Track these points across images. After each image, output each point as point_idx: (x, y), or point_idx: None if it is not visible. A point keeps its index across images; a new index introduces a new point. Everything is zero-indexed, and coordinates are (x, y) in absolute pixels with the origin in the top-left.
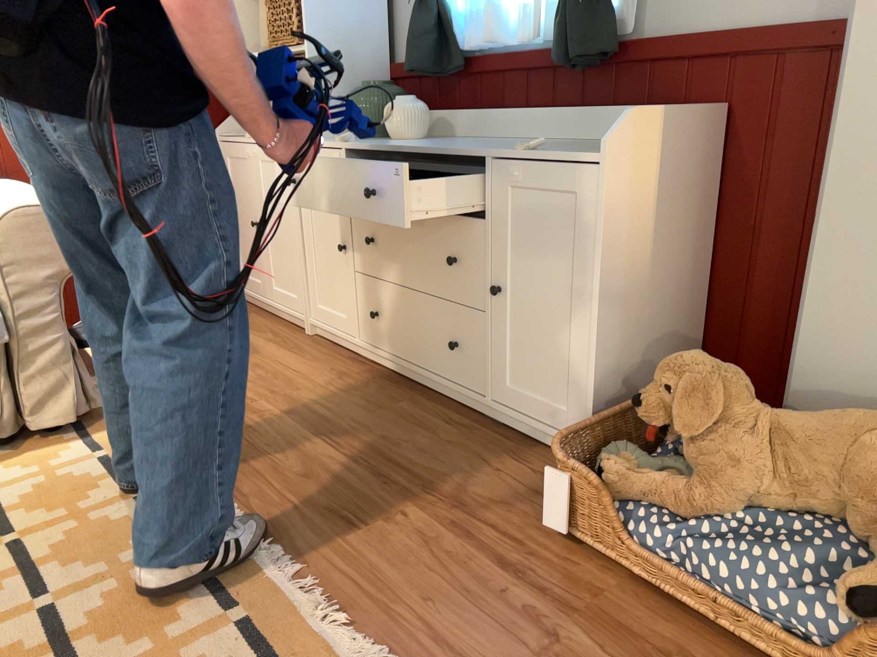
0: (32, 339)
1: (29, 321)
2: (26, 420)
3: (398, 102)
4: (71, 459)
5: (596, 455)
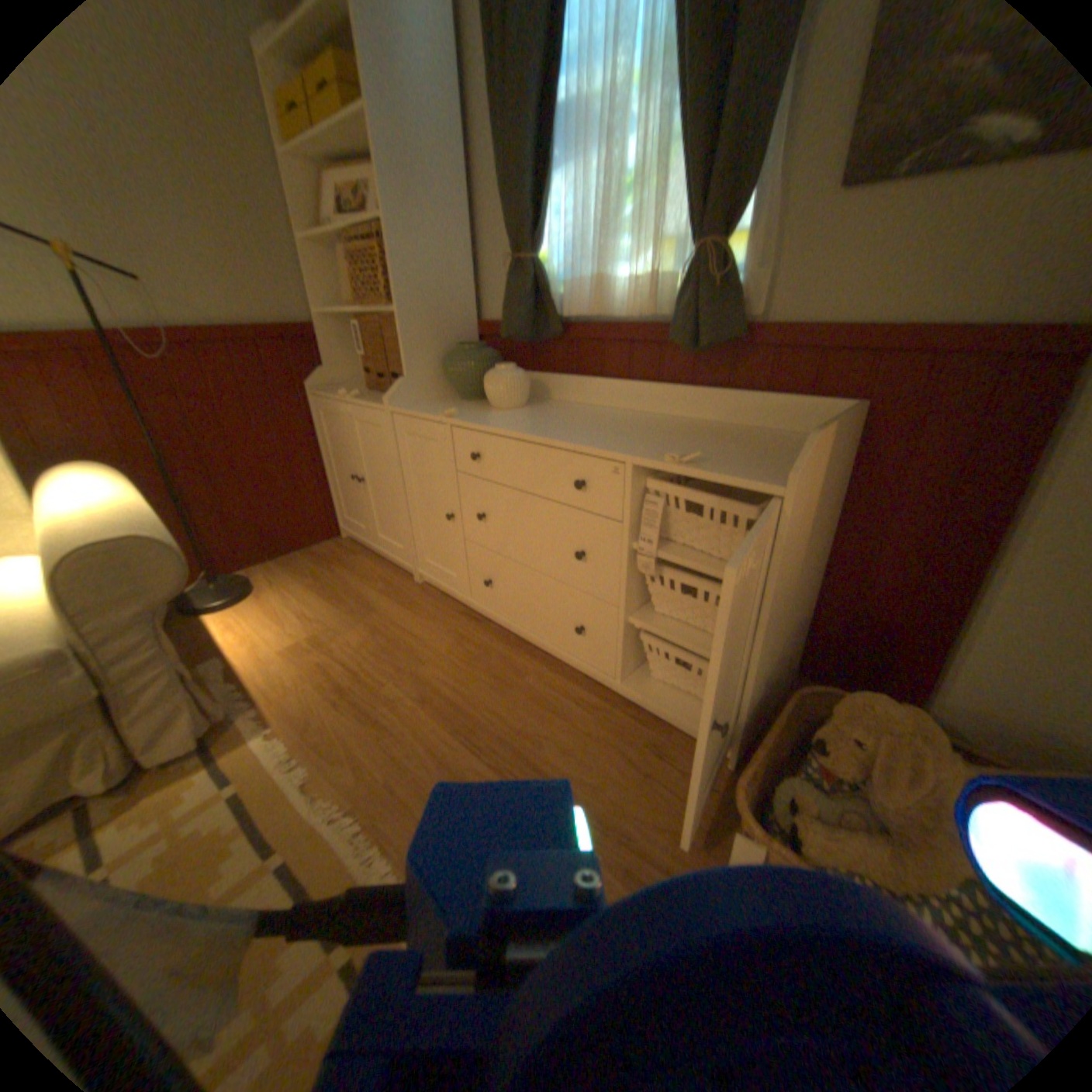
0: (127, 682)
1: (119, 665)
2: (138, 755)
3: (502, 370)
4: (195, 807)
5: (774, 799)
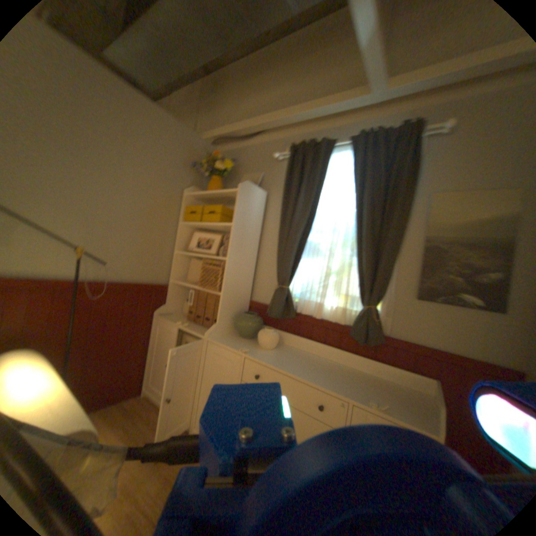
0: None
1: None
2: None
3: (269, 332)
4: None
5: None
